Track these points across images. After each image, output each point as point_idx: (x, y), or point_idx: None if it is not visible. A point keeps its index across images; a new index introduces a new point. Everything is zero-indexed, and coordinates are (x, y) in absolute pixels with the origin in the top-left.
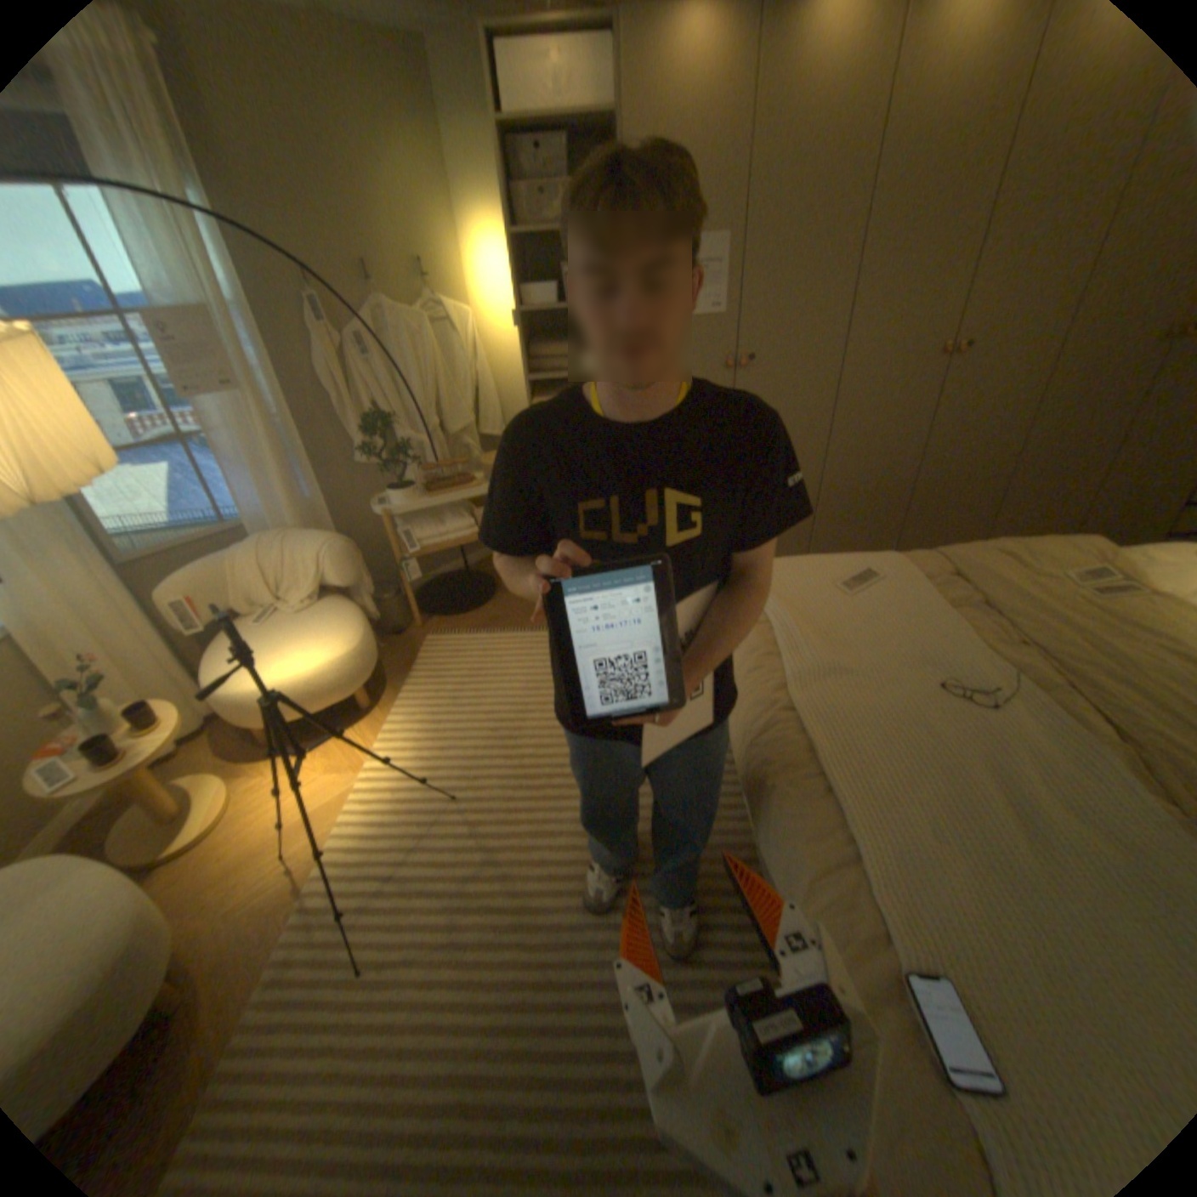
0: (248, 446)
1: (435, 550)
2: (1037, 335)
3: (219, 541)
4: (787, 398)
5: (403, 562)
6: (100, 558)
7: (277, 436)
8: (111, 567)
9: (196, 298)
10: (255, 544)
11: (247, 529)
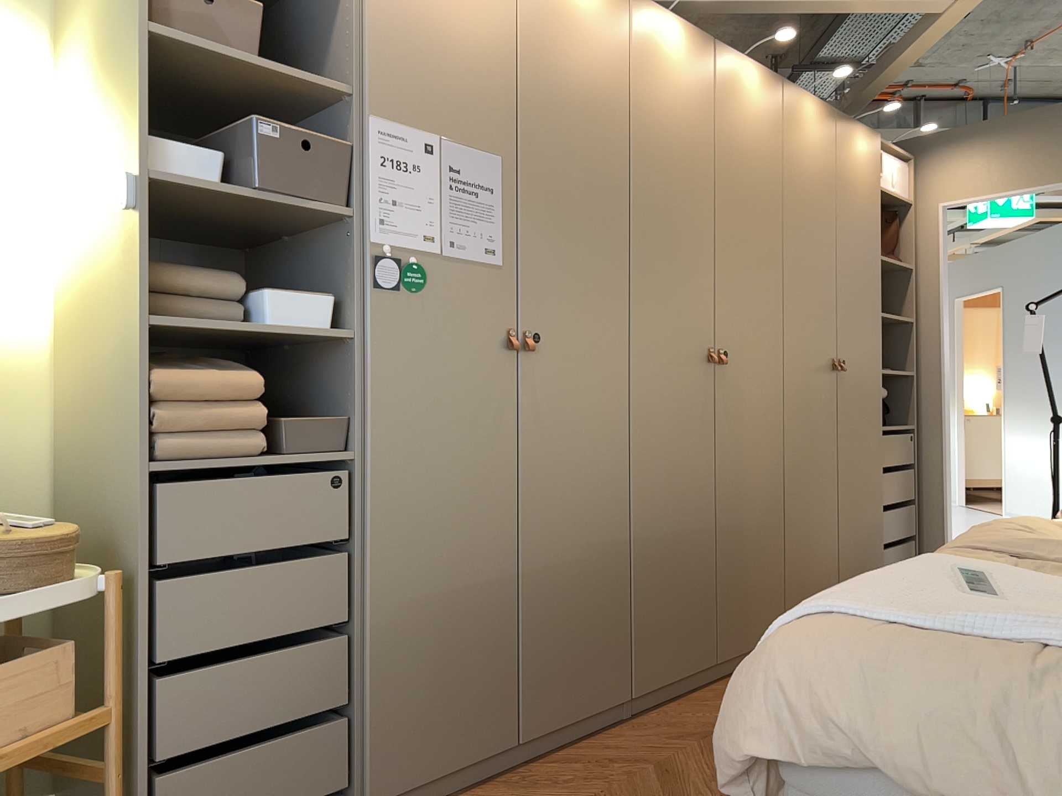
0: None
1: None
2: (770, 351)
3: None
4: (585, 401)
5: None
6: None
7: None
8: None
9: None
10: None
11: None
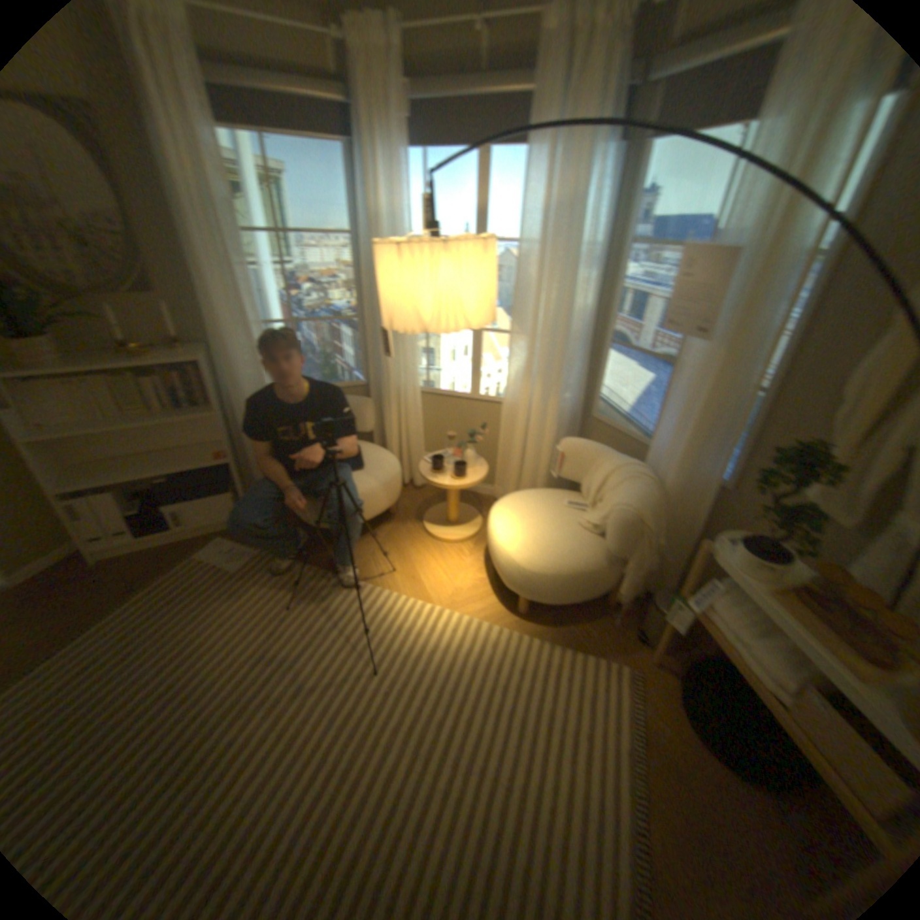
0: (692, 394)
1: (719, 639)
2: None
3: (643, 448)
4: None
5: (684, 602)
6: (565, 401)
7: (736, 404)
8: (569, 410)
9: (753, 237)
10: (626, 465)
11: (649, 454)
